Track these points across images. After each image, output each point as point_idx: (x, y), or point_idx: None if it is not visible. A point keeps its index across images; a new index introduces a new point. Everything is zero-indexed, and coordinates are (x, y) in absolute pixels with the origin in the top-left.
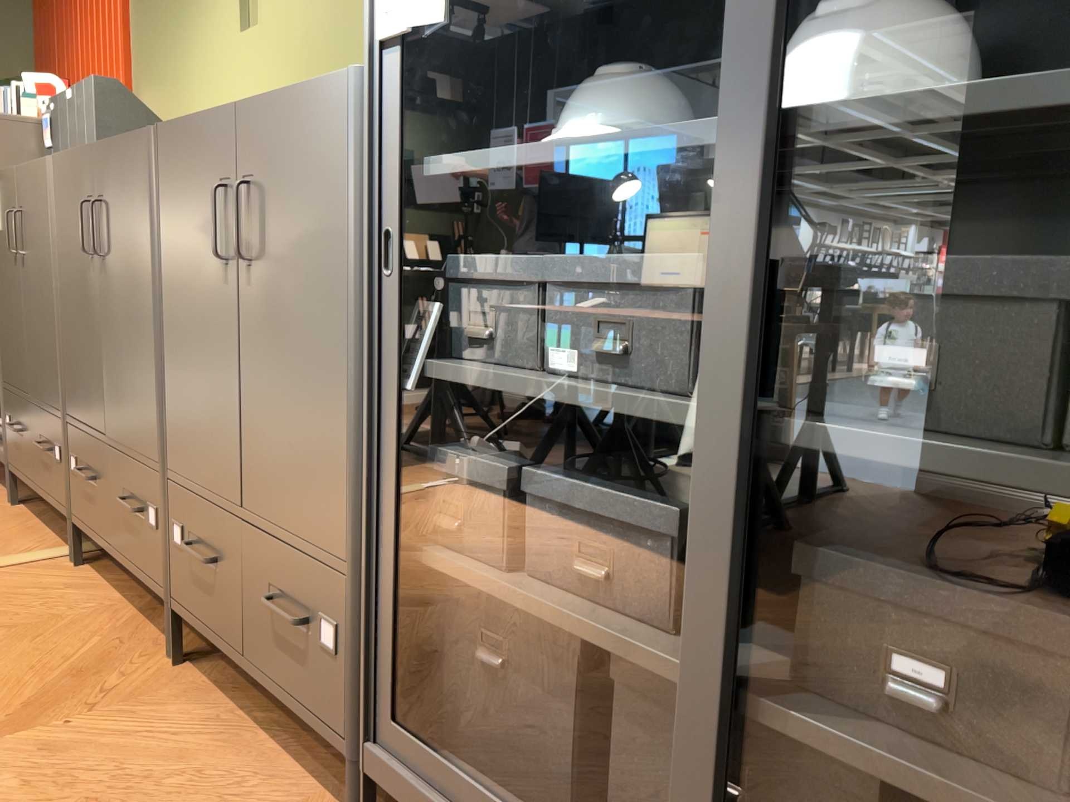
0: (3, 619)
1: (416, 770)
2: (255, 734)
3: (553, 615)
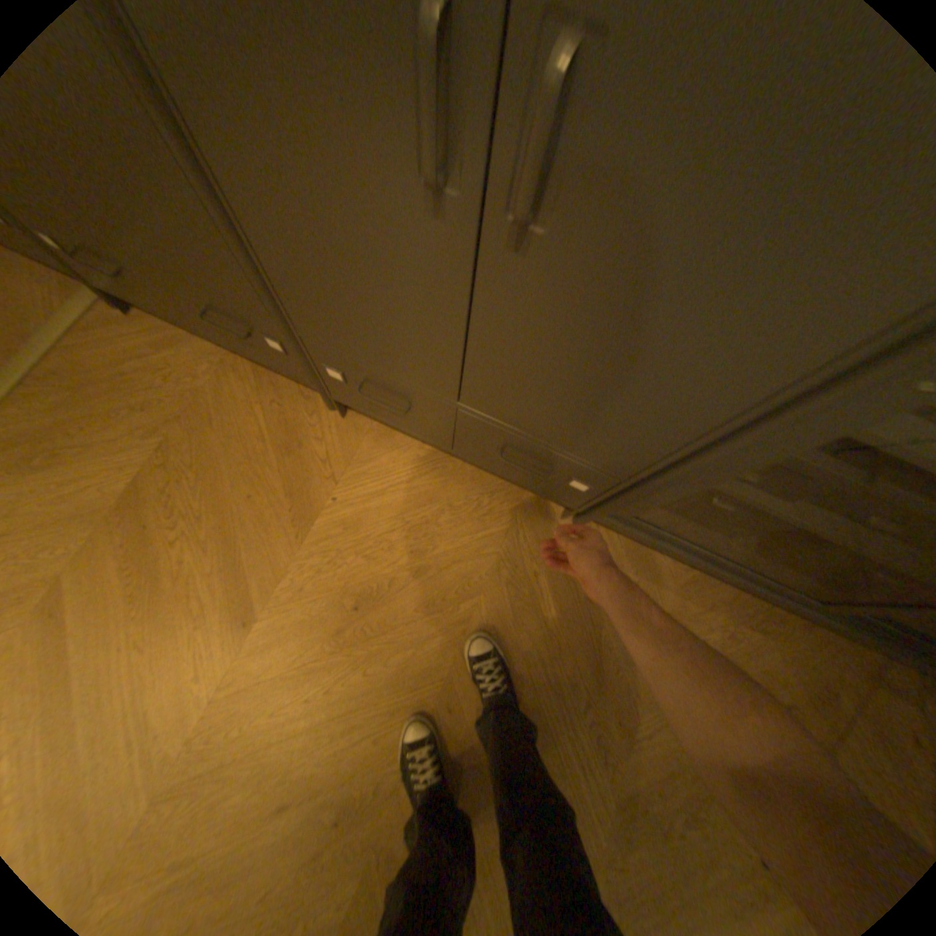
0: (155, 409)
1: (645, 531)
2: (448, 459)
3: (834, 538)
